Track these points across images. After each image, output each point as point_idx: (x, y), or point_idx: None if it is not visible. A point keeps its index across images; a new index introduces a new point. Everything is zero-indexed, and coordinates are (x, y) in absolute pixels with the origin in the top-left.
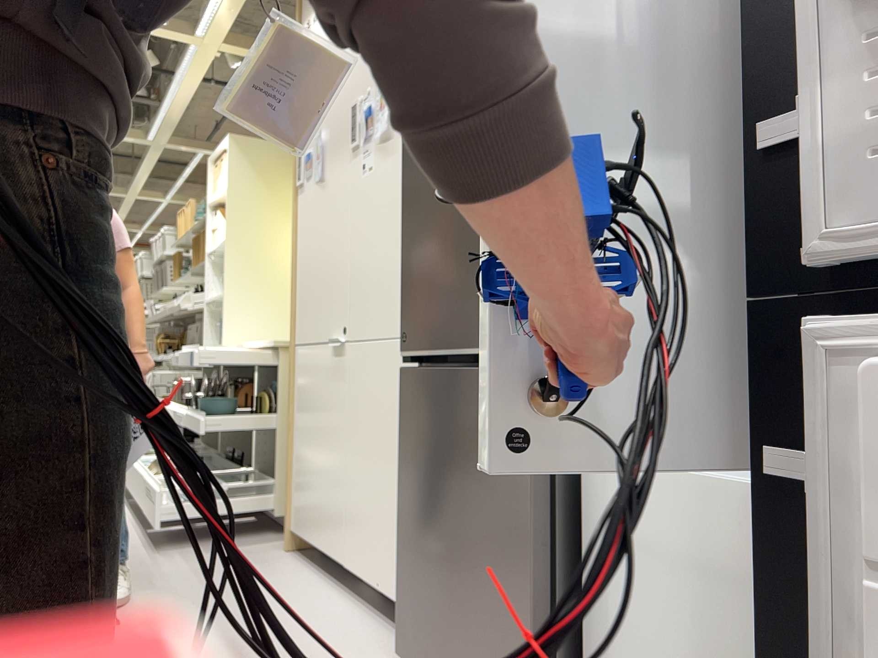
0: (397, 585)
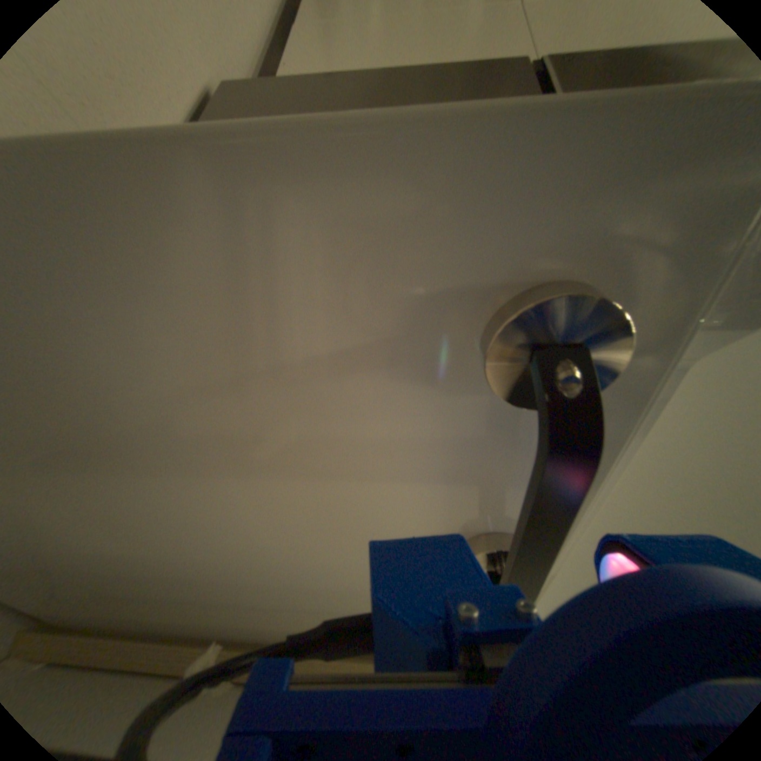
0: (289, 90)
